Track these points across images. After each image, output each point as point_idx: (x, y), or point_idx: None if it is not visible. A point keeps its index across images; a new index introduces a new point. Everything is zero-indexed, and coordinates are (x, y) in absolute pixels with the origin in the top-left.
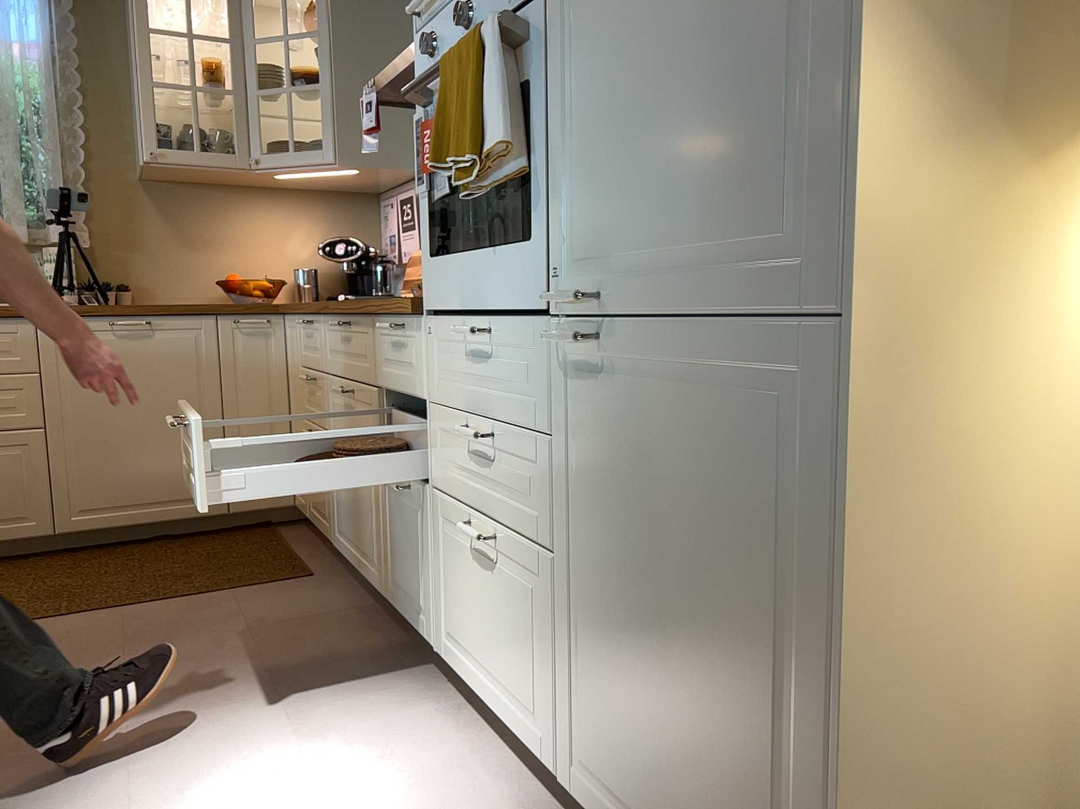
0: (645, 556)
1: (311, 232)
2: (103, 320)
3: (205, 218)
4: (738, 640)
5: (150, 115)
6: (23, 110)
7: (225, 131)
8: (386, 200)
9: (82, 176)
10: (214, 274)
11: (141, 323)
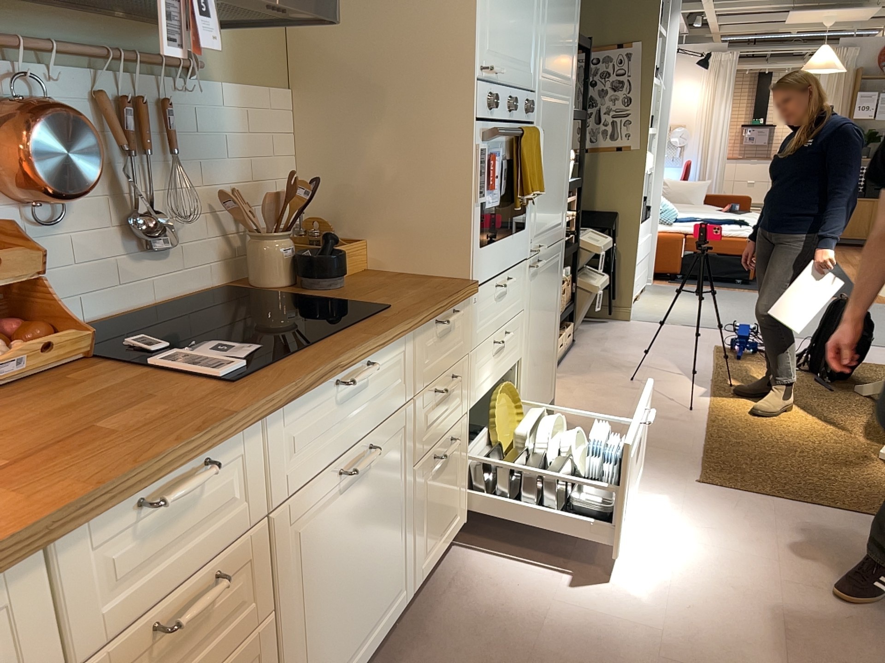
0: (541, 323)
1: None
2: None
3: None
4: (551, 323)
5: None
6: None
7: None
8: None
9: None
10: None
11: None
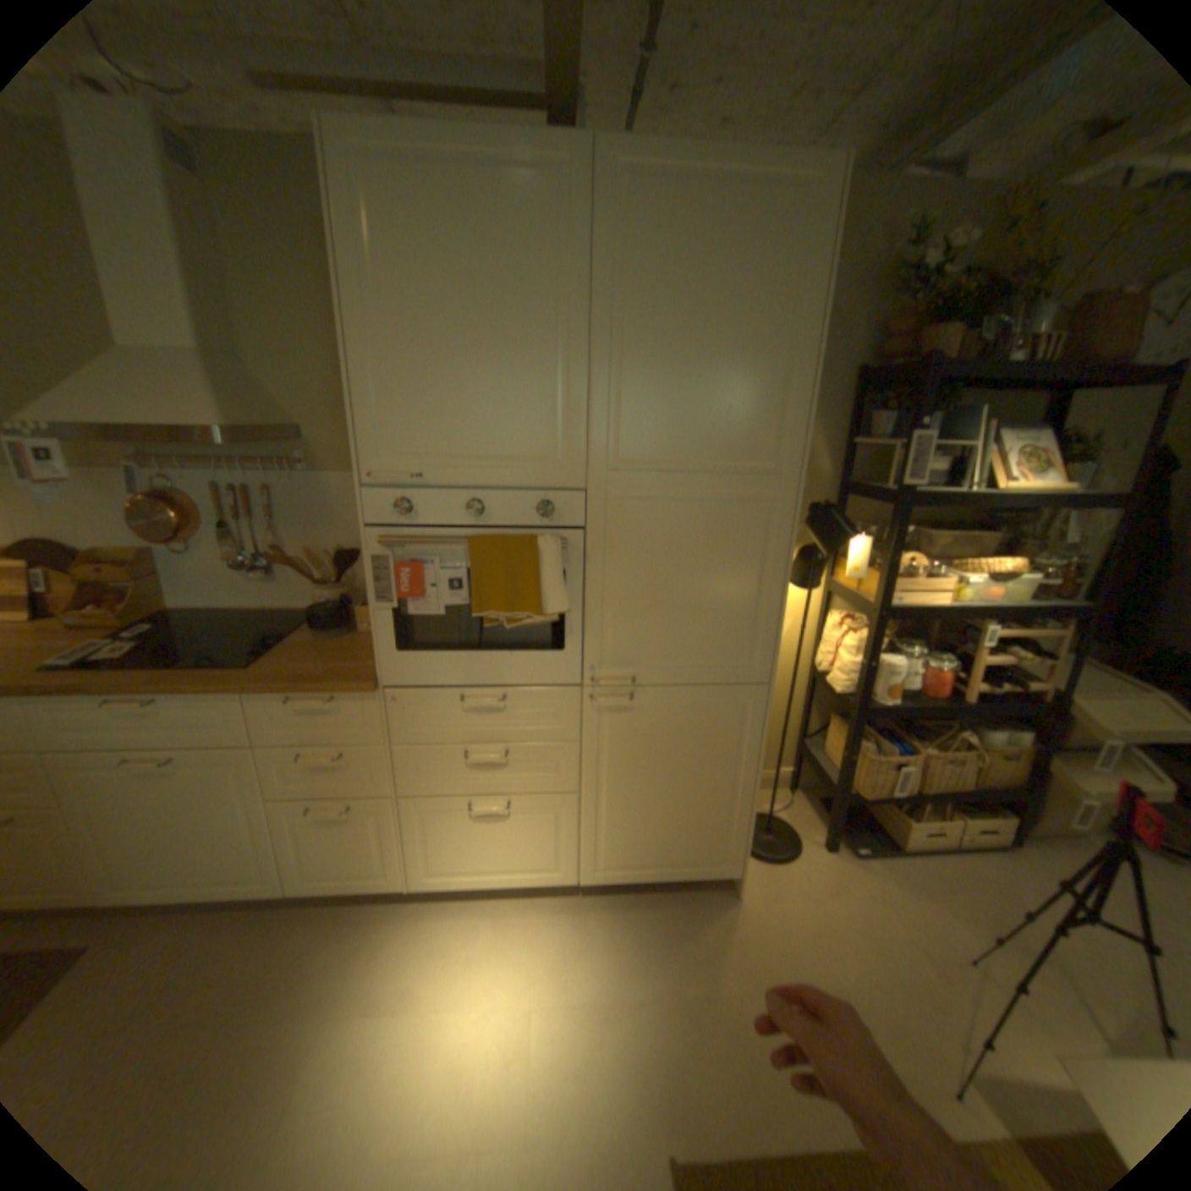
0: (653, 772)
1: None
2: None
3: None
4: (706, 783)
5: None
6: None
7: None
8: None
9: None
10: None
11: None
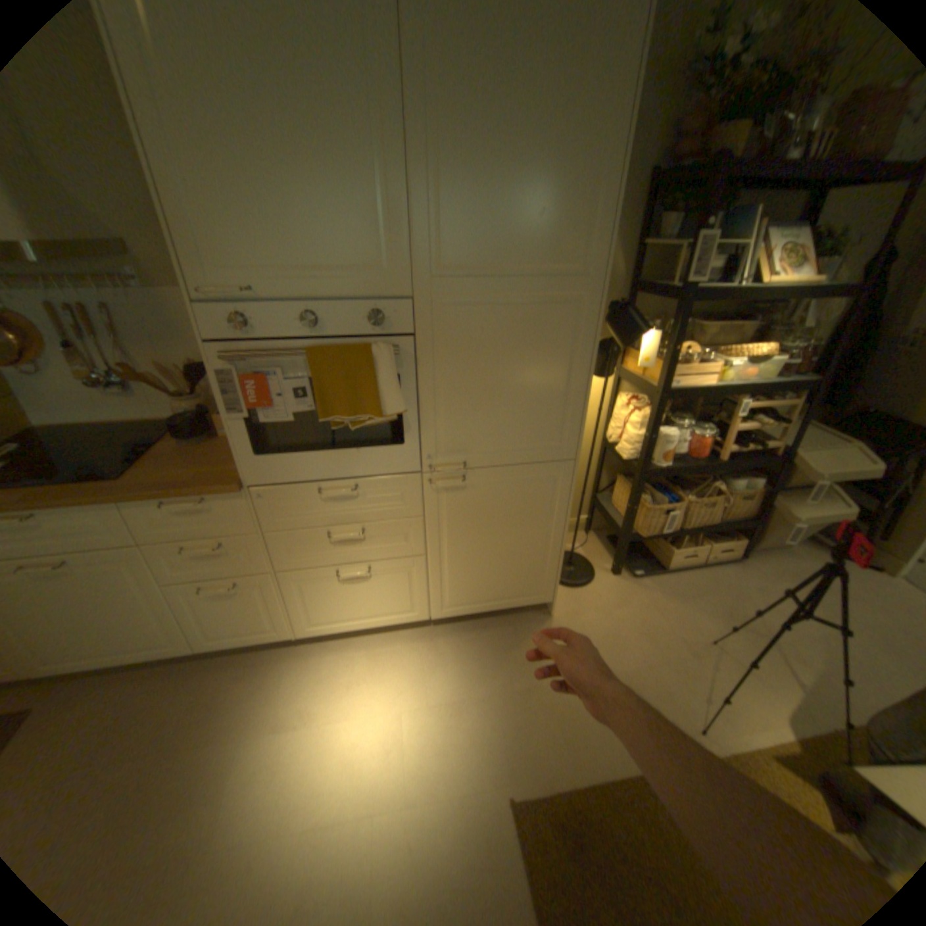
0: (483, 534)
1: None
2: None
3: None
4: (525, 539)
5: None
6: None
7: None
8: None
9: None
10: None
11: None
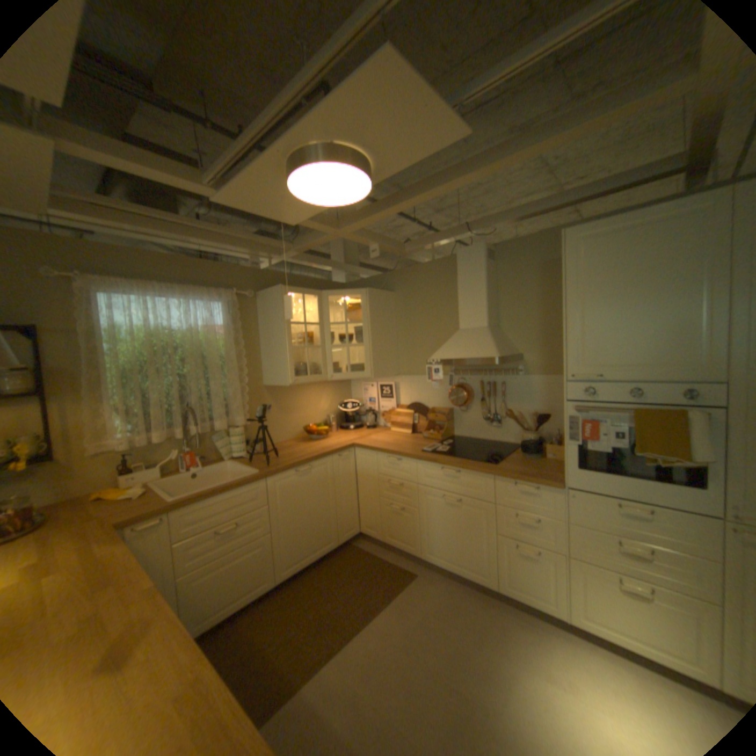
0: None
1: (328, 398)
2: (293, 471)
3: (290, 399)
4: None
5: (291, 363)
6: (216, 362)
7: (314, 364)
8: (367, 383)
9: (243, 390)
10: (294, 425)
11: (309, 468)
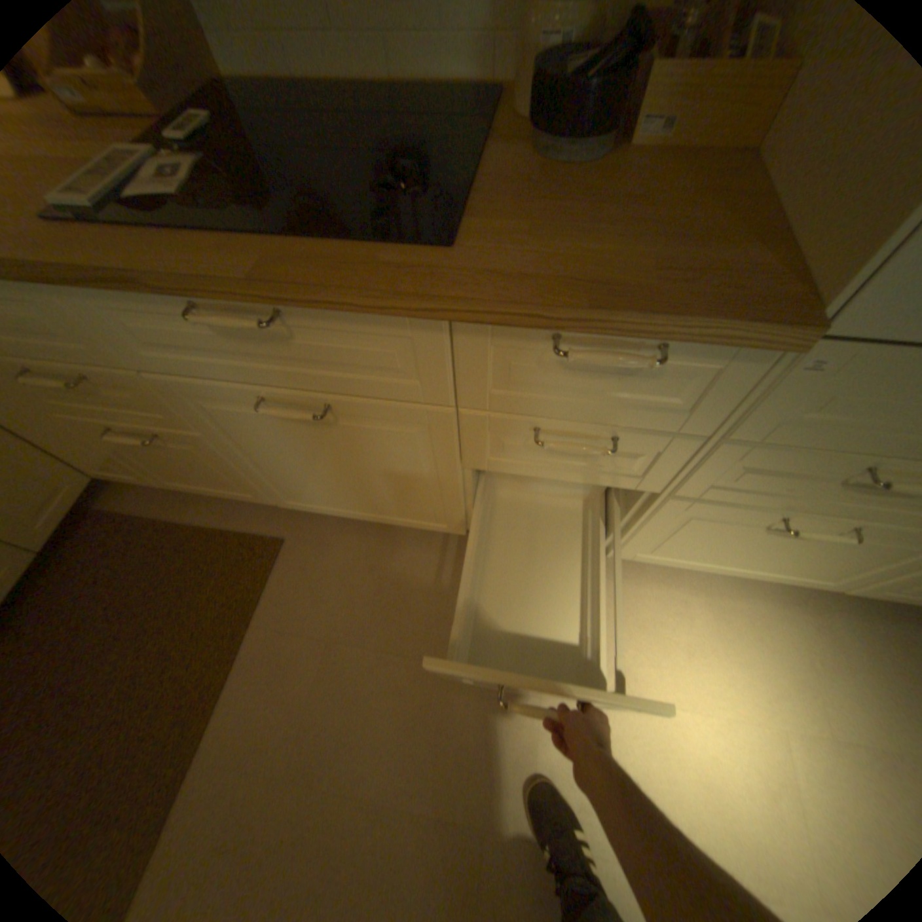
0: None
1: None
2: None
3: None
4: None
5: None
6: None
7: None
8: None
9: None
10: None
11: None
